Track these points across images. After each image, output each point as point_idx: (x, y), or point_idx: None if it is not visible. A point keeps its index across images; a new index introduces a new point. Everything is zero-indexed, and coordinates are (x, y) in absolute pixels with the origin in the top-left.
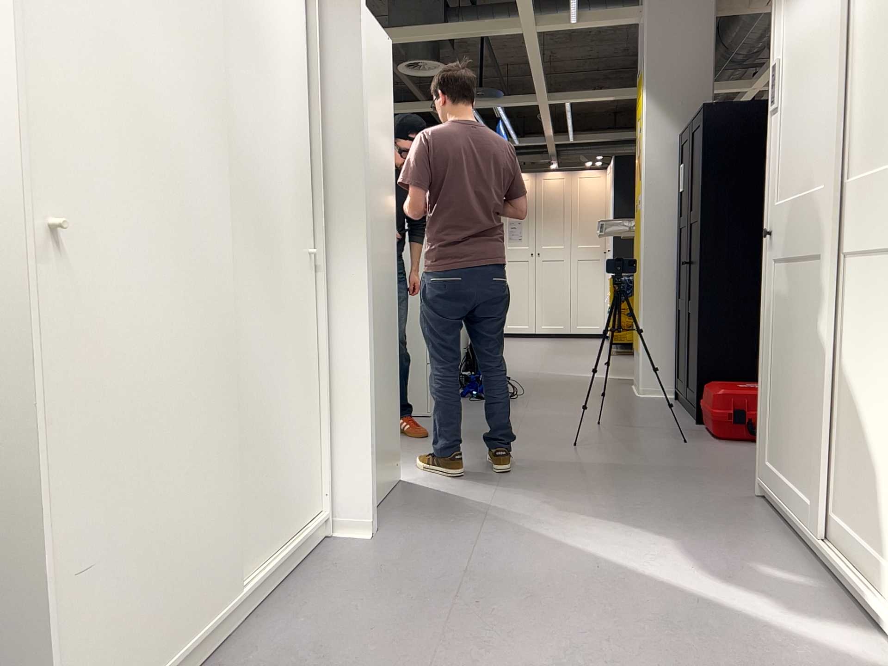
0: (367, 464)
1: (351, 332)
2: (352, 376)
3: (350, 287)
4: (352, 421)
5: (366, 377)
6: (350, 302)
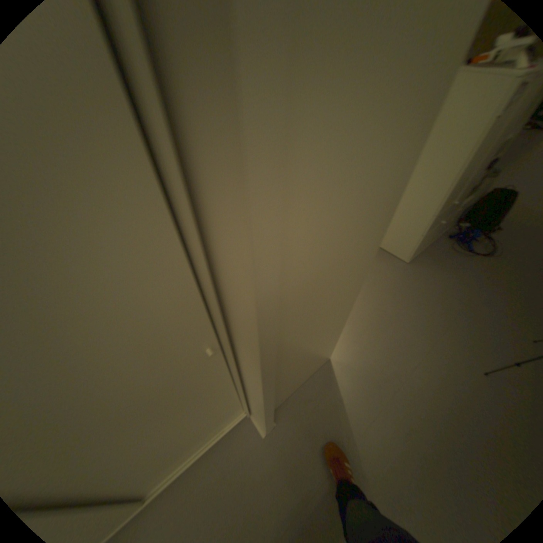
0: (260, 423)
1: (248, 384)
2: (250, 396)
3: (245, 368)
4: (252, 406)
5: (257, 406)
6: (246, 374)
